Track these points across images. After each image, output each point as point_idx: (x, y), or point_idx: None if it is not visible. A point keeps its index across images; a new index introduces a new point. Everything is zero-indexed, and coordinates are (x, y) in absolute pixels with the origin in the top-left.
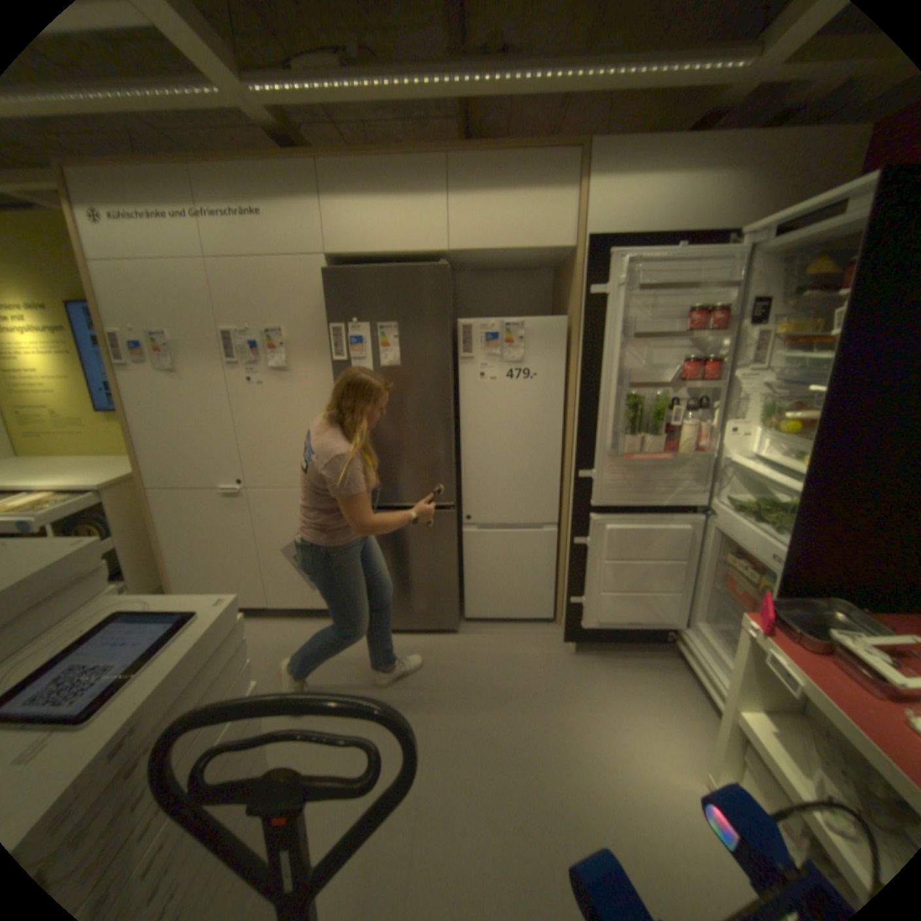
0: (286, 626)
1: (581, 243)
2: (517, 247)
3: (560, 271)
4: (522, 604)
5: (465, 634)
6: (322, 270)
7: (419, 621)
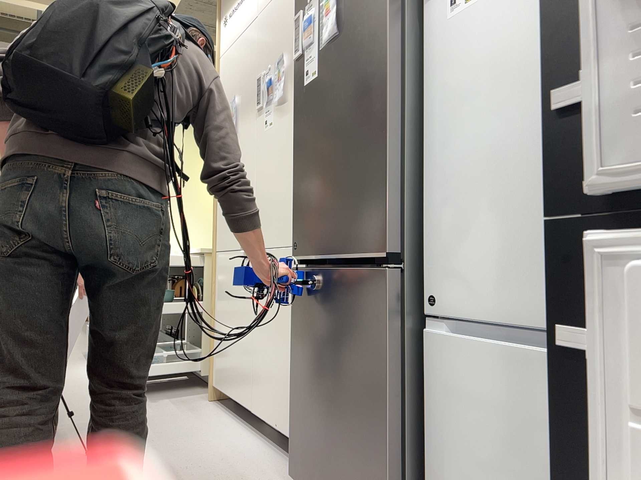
0: (252, 442)
1: None
2: None
3: None
4: None
5: None
6: None
7: None
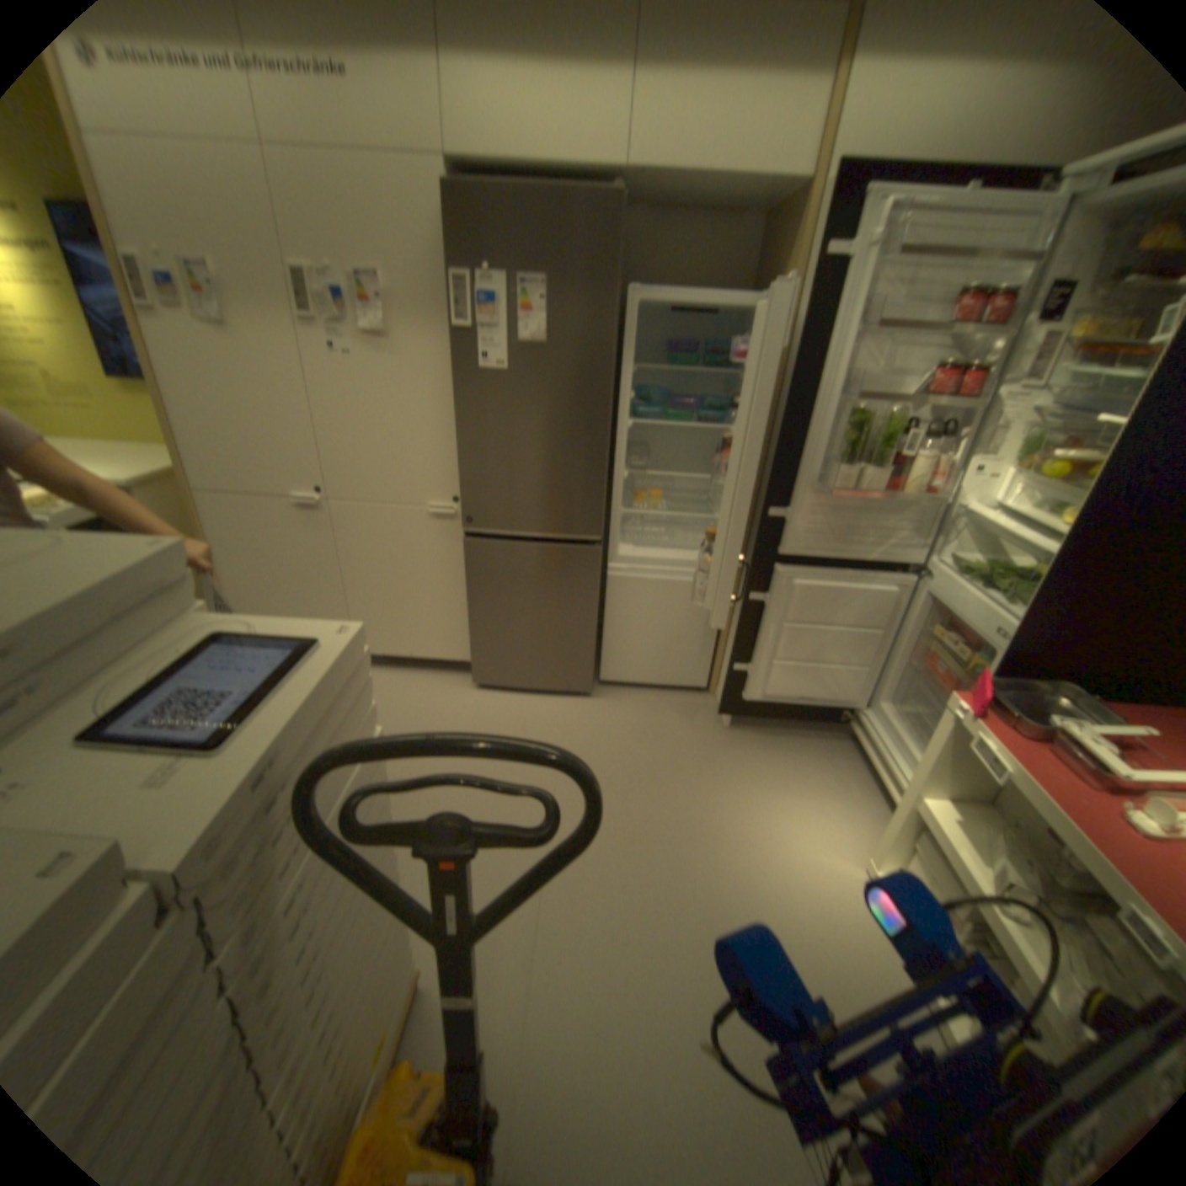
0: (379, 673)
1: (823, 171)
2: (729, 168)
3: (779, 215)
4: (671, 667)
5: (599, 697)
6: (442, 178)
7: (545, 678)
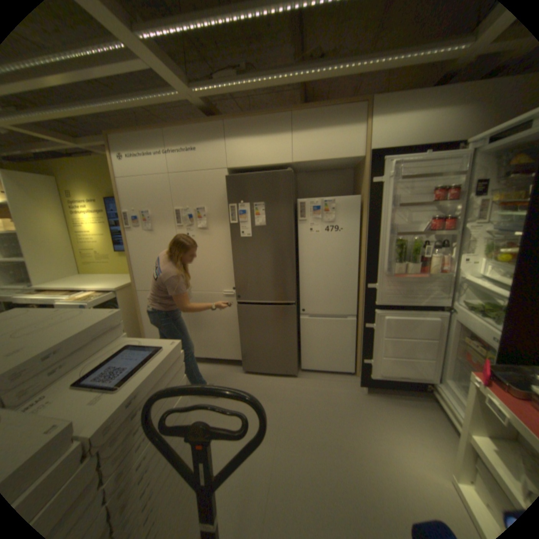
0: (203, 367)
1: (368, 154)
2: (331, 158)
3: (357, 169)
4: (335, 363)
5: (301, 378)
6: (226, 177)
7: (275, 369)
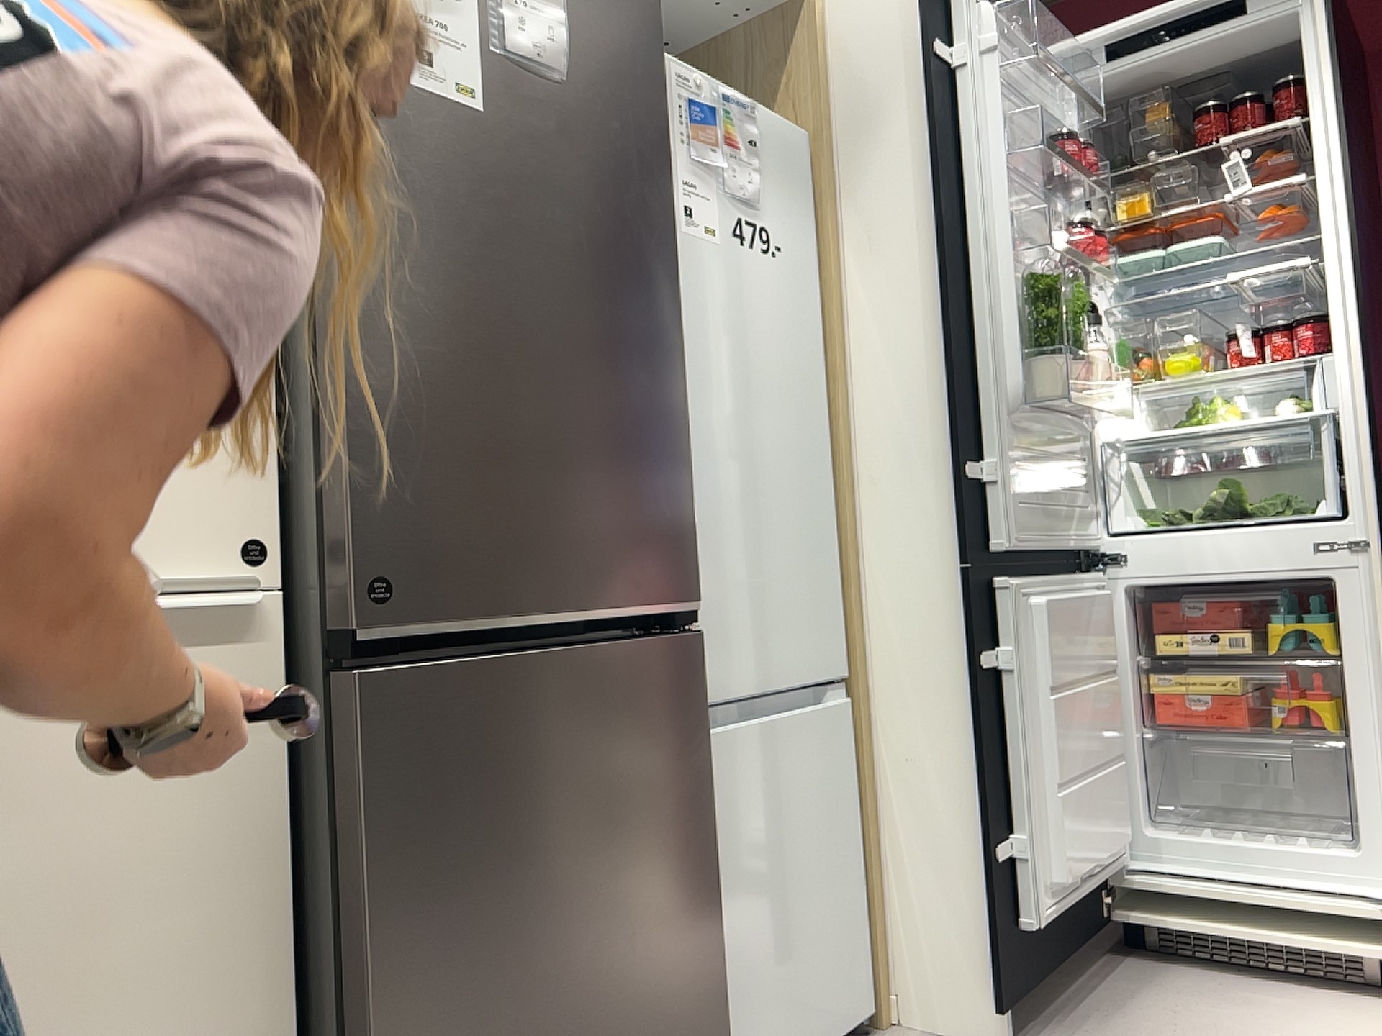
0: None
1: None
2: None
3: None
4: (823, 983)
5: None
6: None
7: None
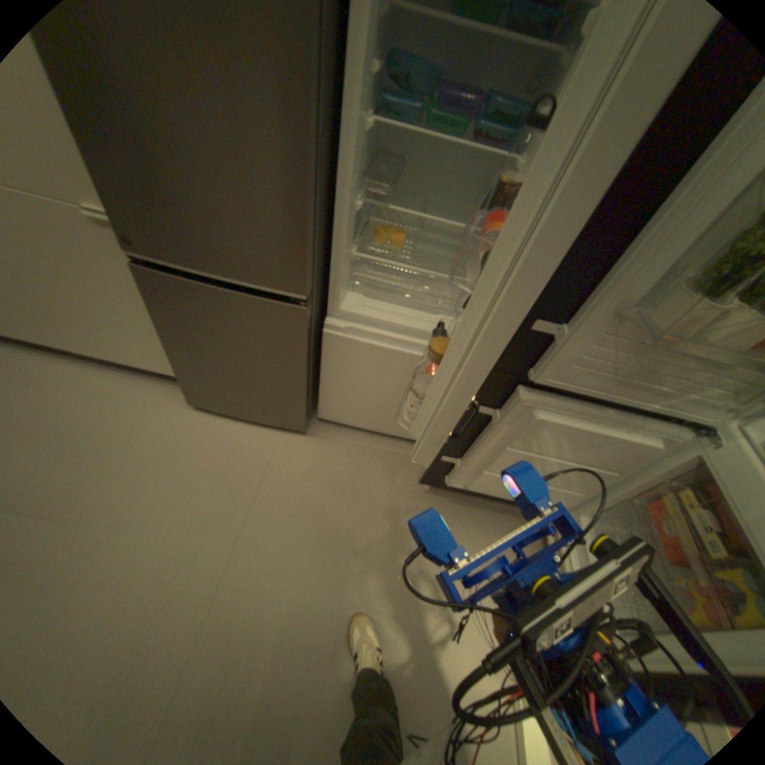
0: (98, 378)
1: None
2: None
3: None
4: (387, 421)
5: (313, 436)
6: None
7: (258, 415)
